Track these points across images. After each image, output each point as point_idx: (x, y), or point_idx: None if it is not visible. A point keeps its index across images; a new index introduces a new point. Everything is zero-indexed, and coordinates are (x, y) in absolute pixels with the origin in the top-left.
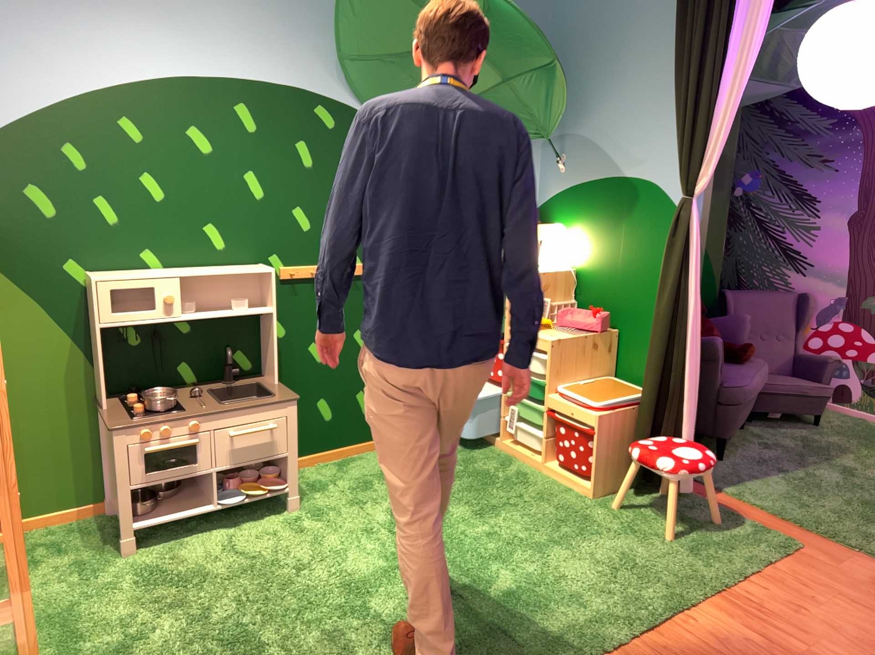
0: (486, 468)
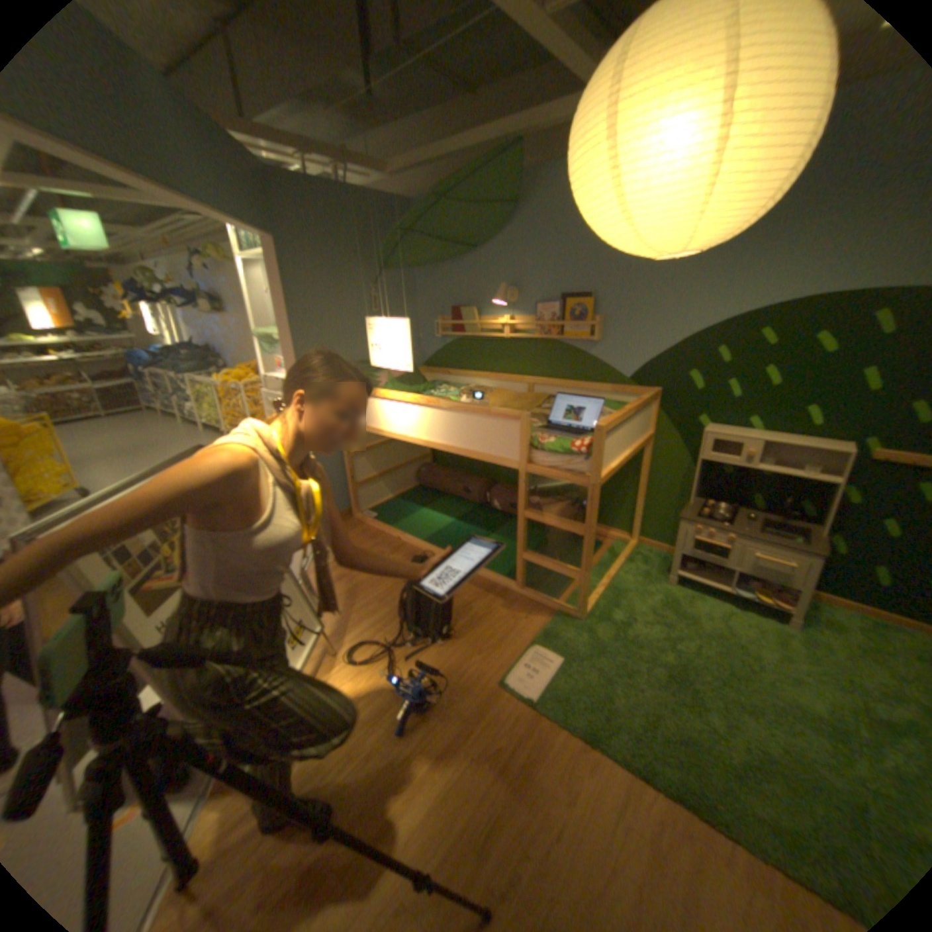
0: None
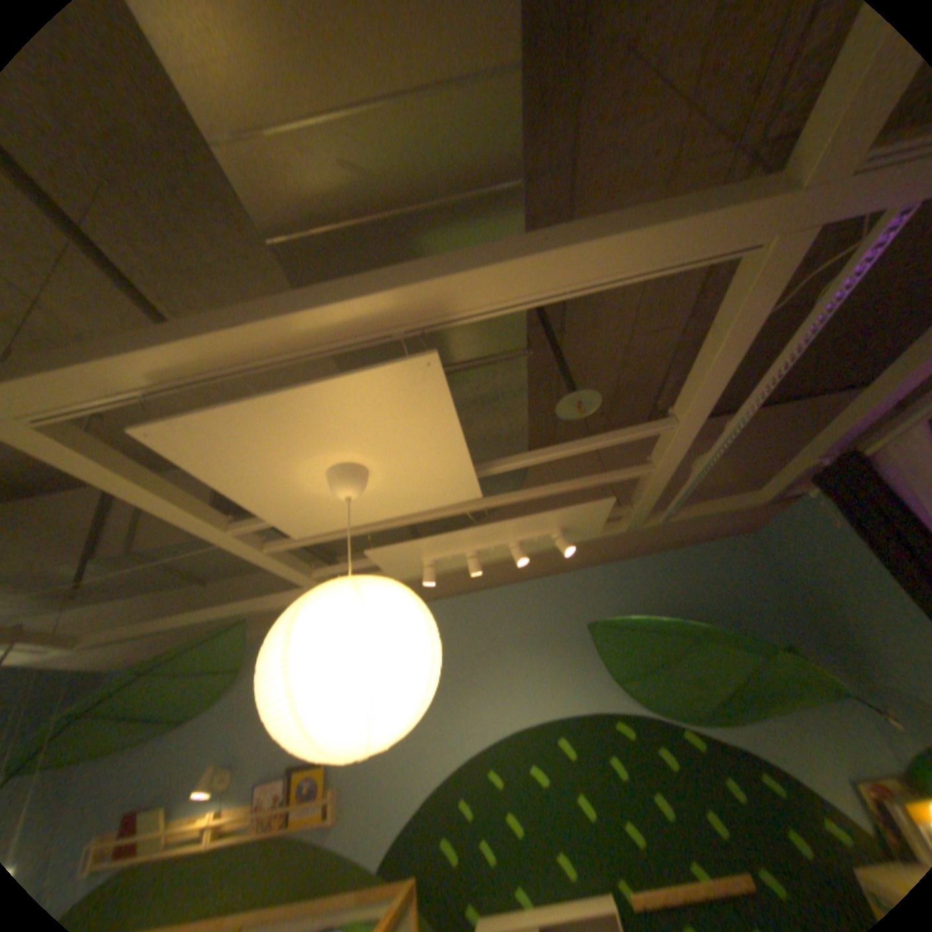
0: None
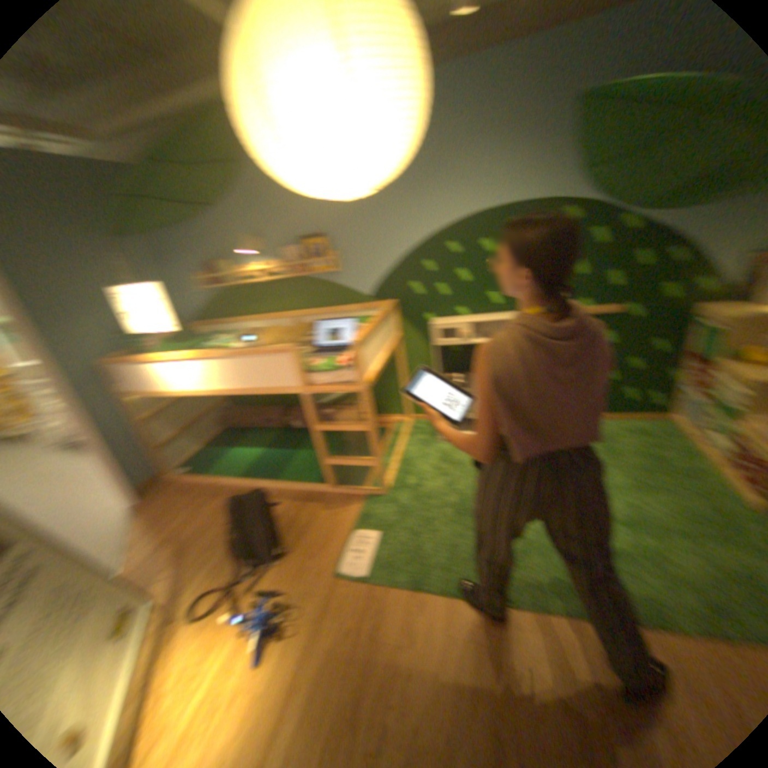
0: (668, 456)
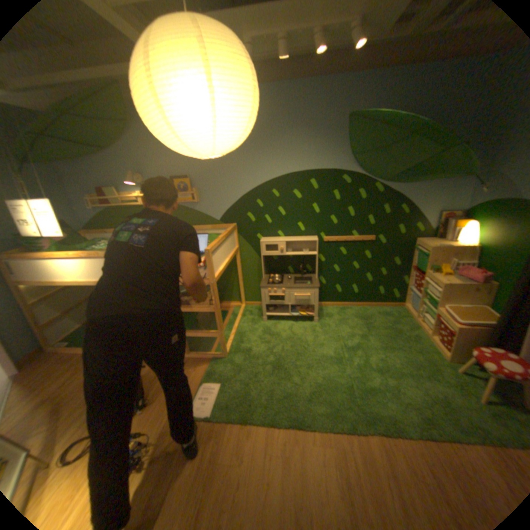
0: (403, 329)
